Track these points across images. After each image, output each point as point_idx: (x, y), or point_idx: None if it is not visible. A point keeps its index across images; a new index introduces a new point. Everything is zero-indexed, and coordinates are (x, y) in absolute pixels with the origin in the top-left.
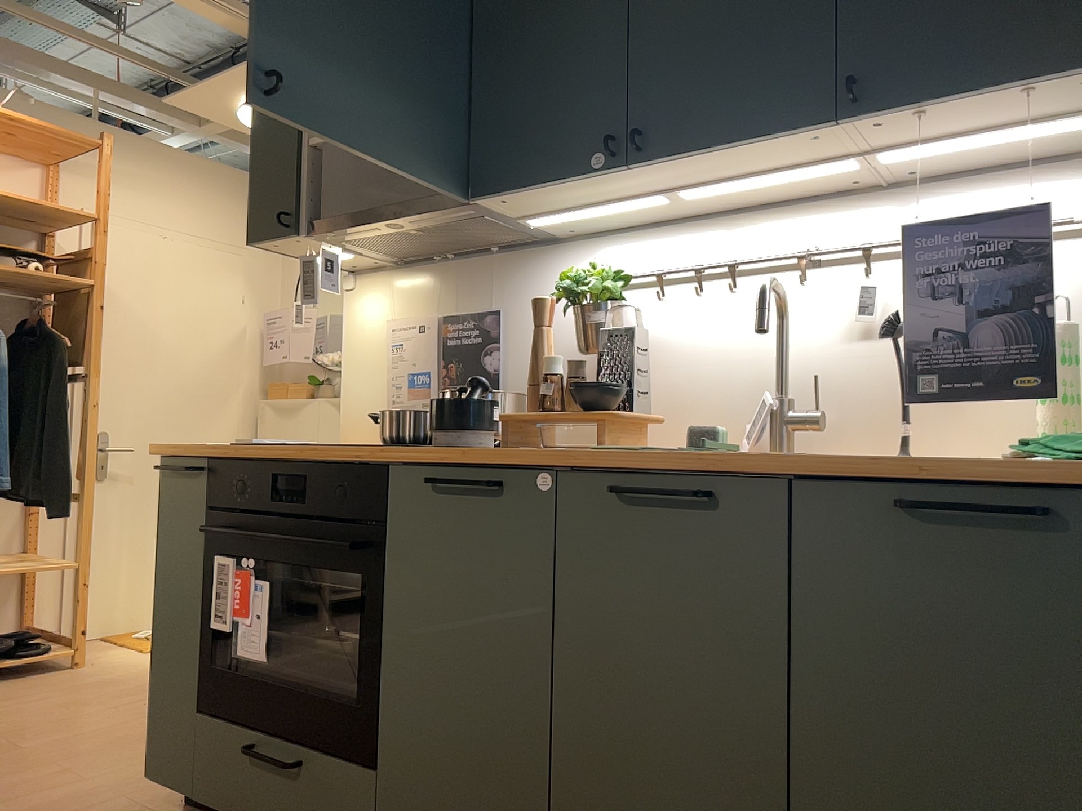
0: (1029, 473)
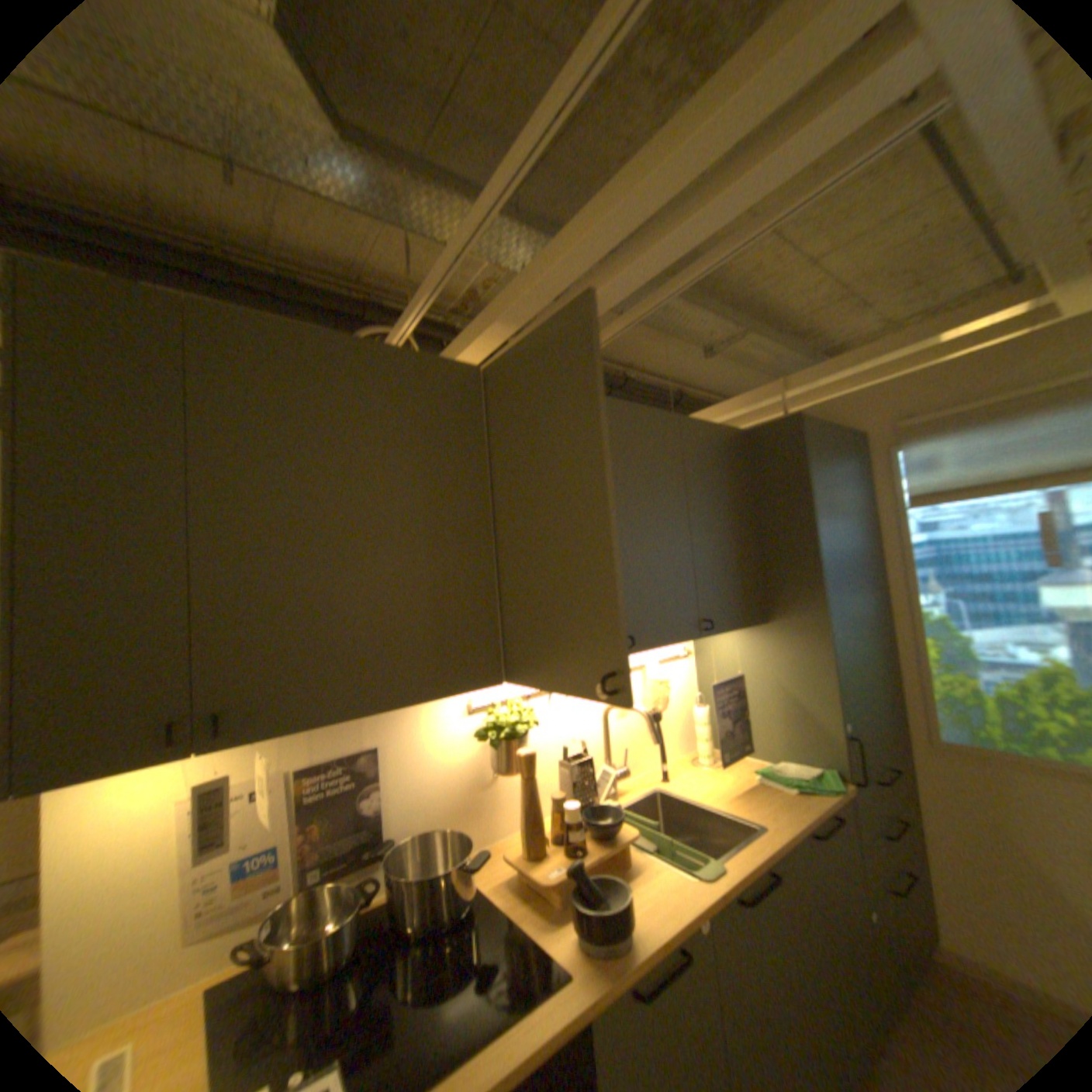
0: (837, 808)
